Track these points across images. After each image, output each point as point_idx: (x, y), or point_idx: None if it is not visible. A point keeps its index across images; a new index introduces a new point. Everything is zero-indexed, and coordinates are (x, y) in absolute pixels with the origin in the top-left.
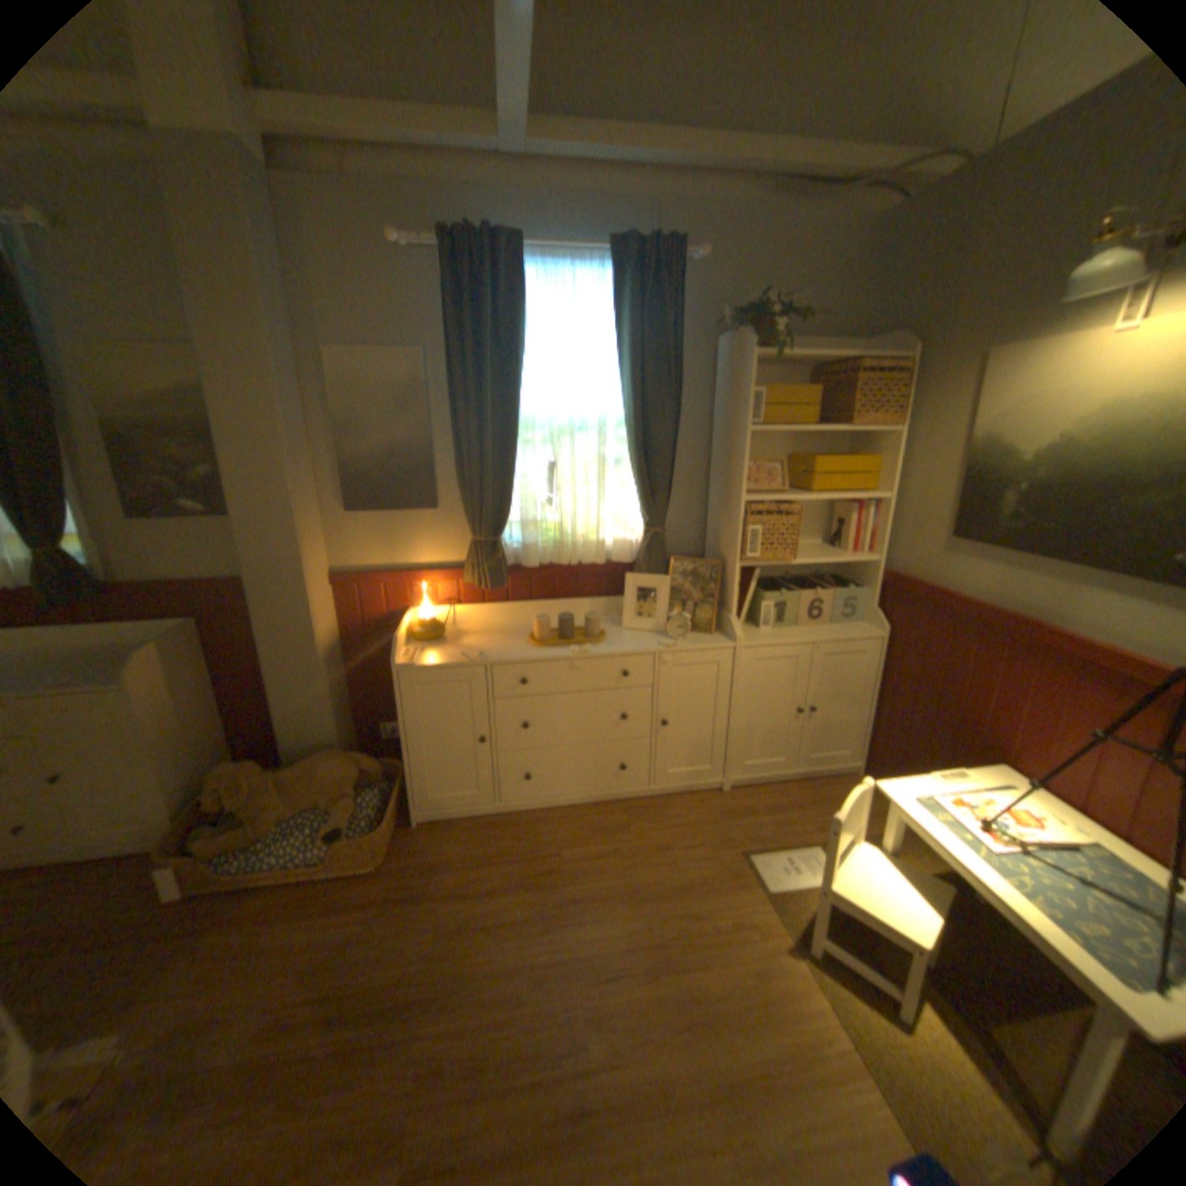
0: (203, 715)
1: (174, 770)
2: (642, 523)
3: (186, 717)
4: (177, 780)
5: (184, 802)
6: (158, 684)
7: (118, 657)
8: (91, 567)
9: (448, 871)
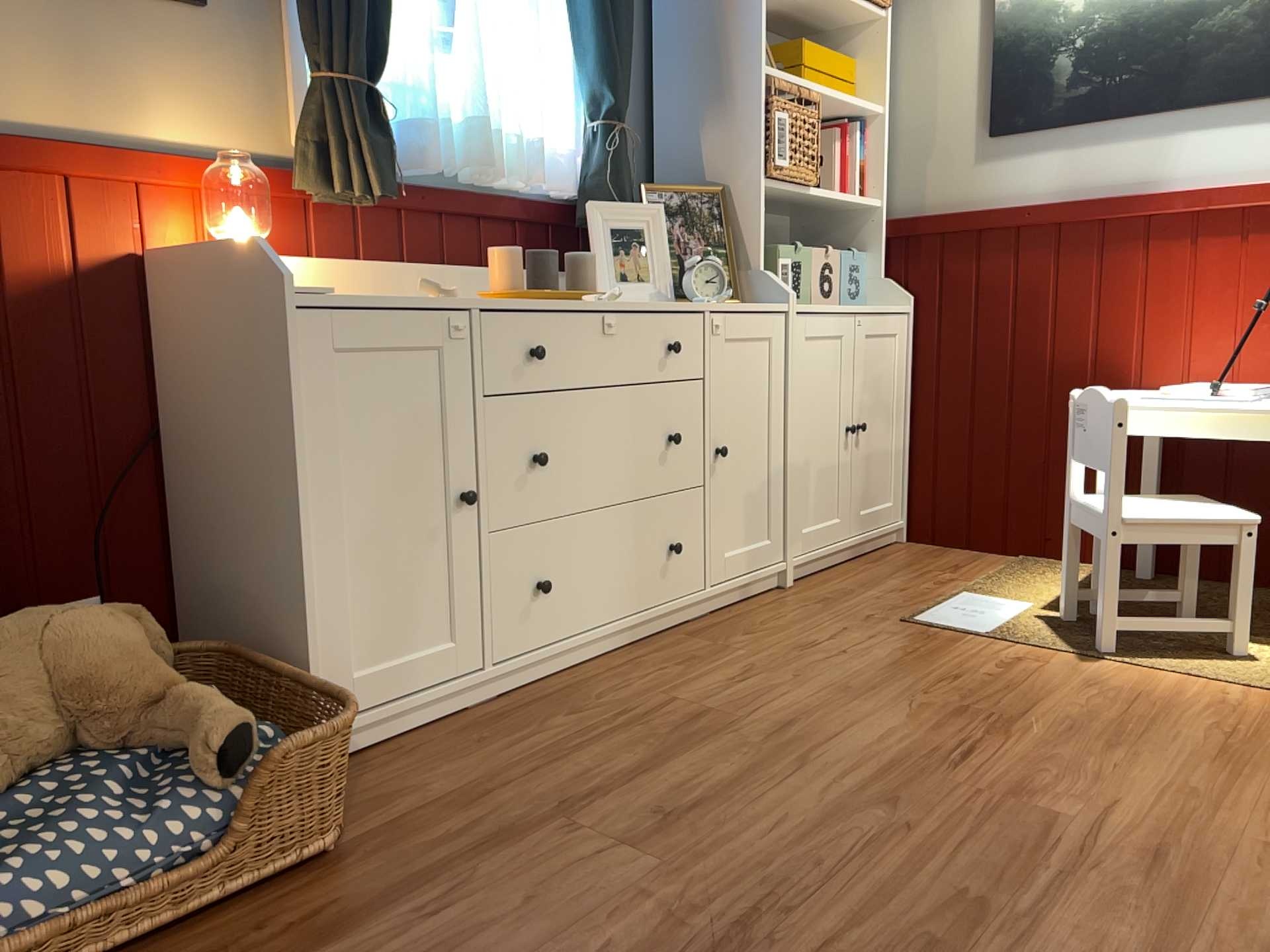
0: None
1: None
2: (590, 118)
3: None
4: None
5: None
6: None
7: None
8: None
9: (505, 784)
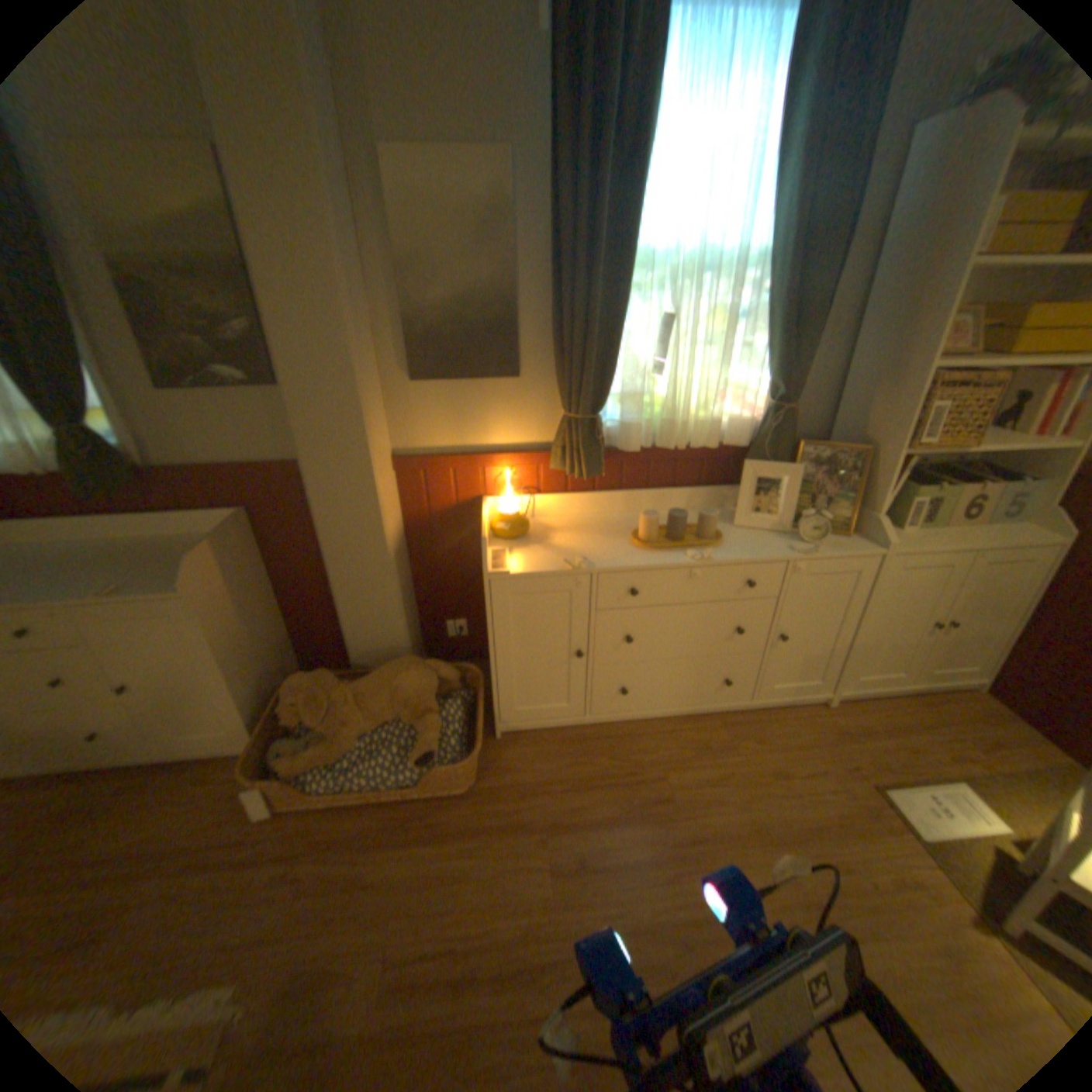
0: (265, 612)
1: (245, 674)
2: (770, 395)
3: (250, 616)
4: (249, 685)
5: (257, 705)
6: (218, 585)
7: (169, 552)
8: (125, 446)
9: (547, 793)
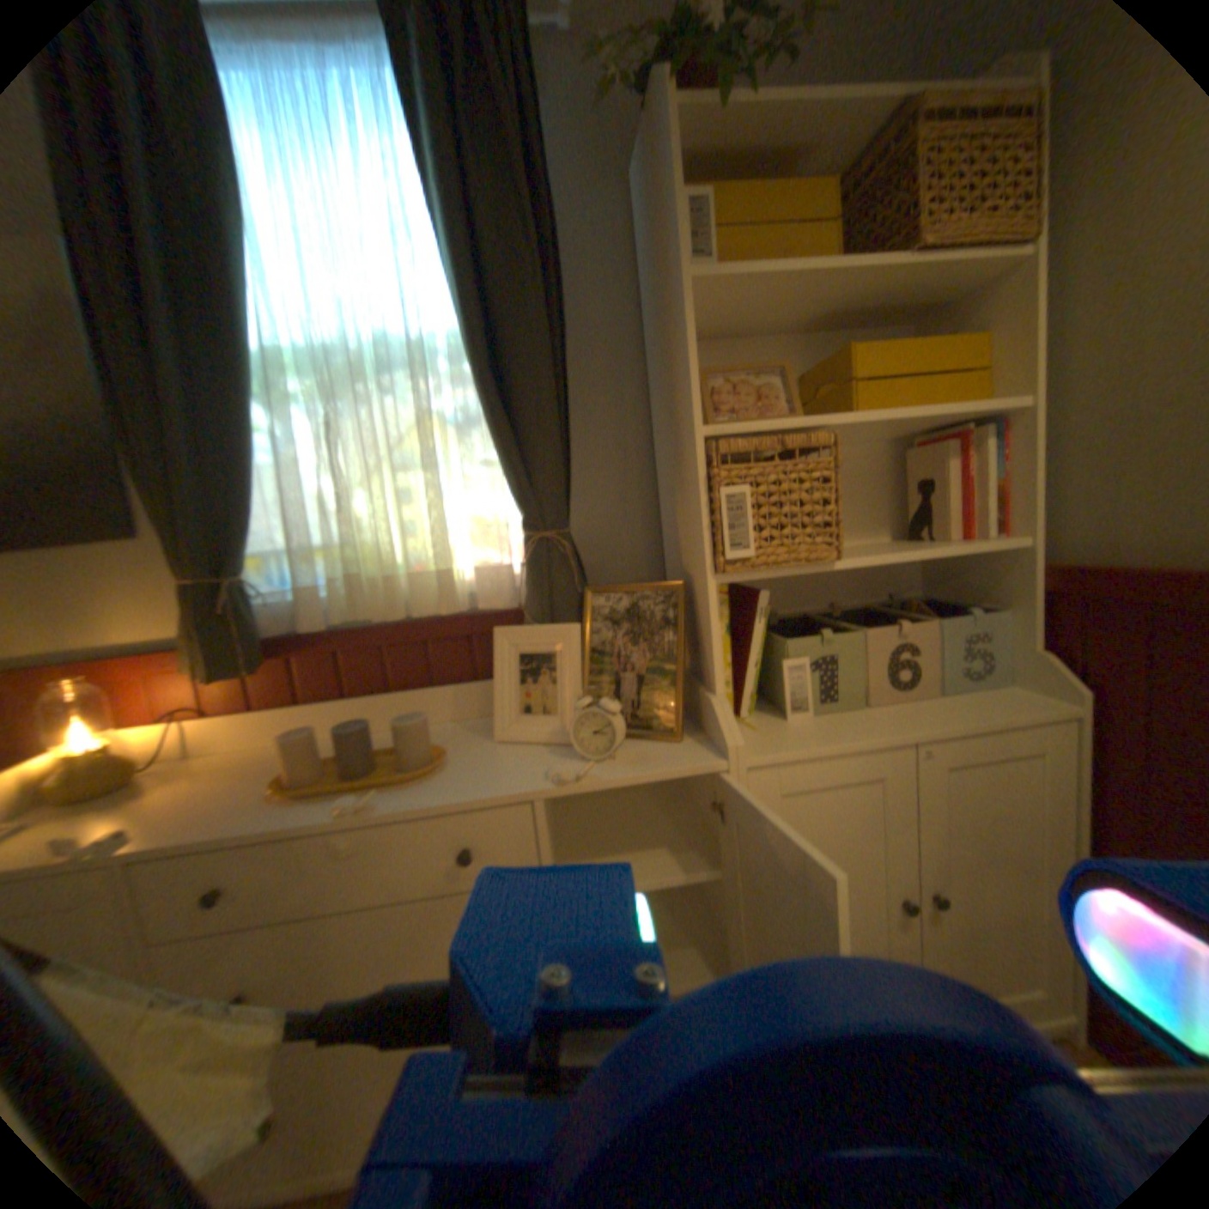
0: None
1: None
2: (527, 526)
3: None
4: None
5: None
6: None
7: None
8: None
9: None
